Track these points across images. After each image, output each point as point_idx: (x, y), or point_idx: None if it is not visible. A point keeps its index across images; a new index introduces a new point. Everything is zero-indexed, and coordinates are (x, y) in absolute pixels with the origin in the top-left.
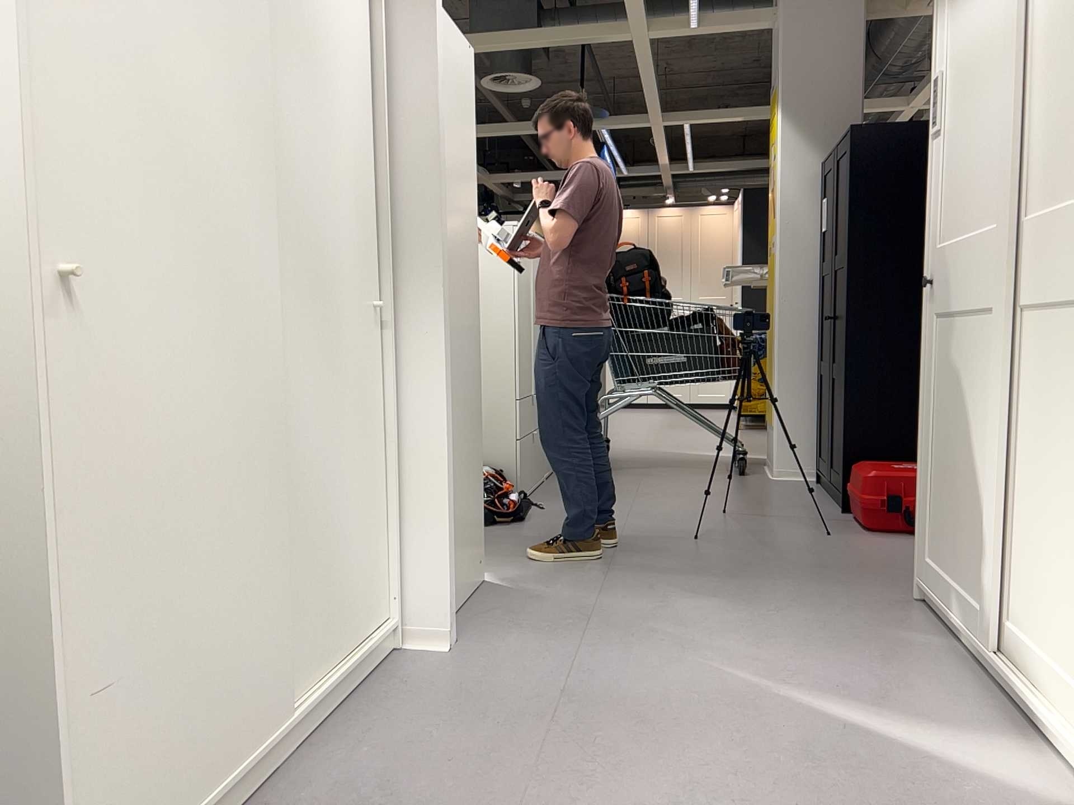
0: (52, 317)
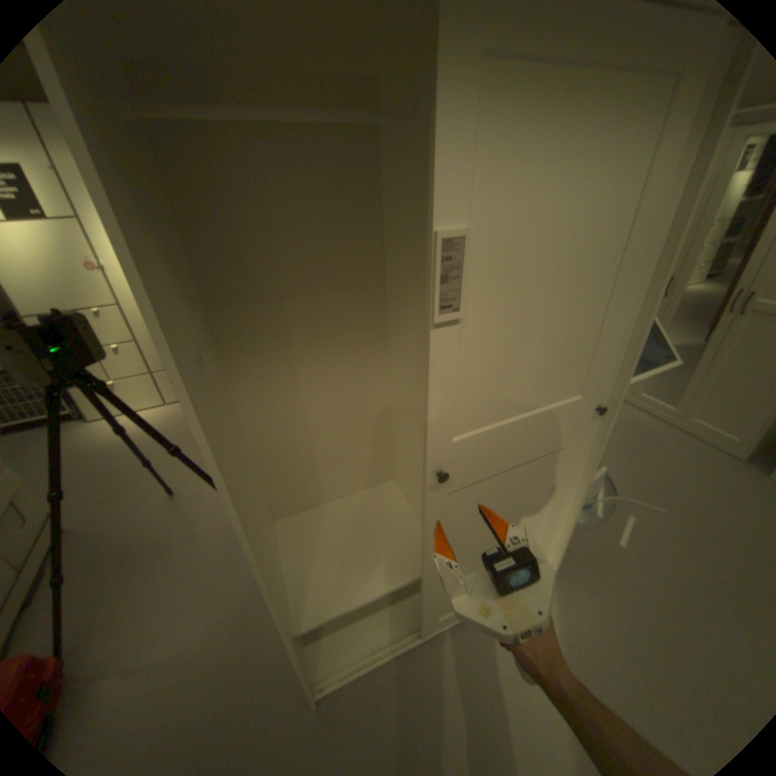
0: None
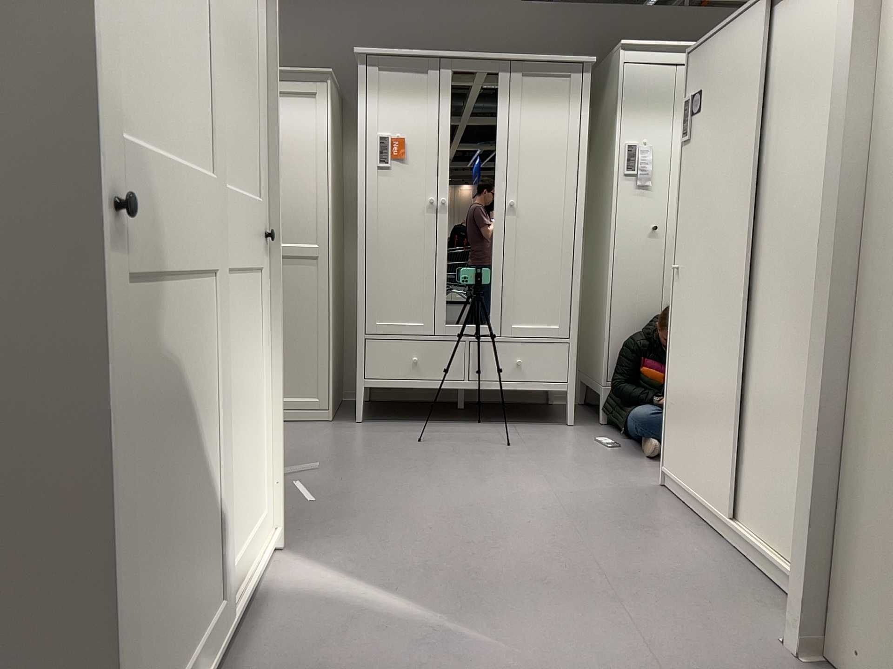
0: (675, 282)
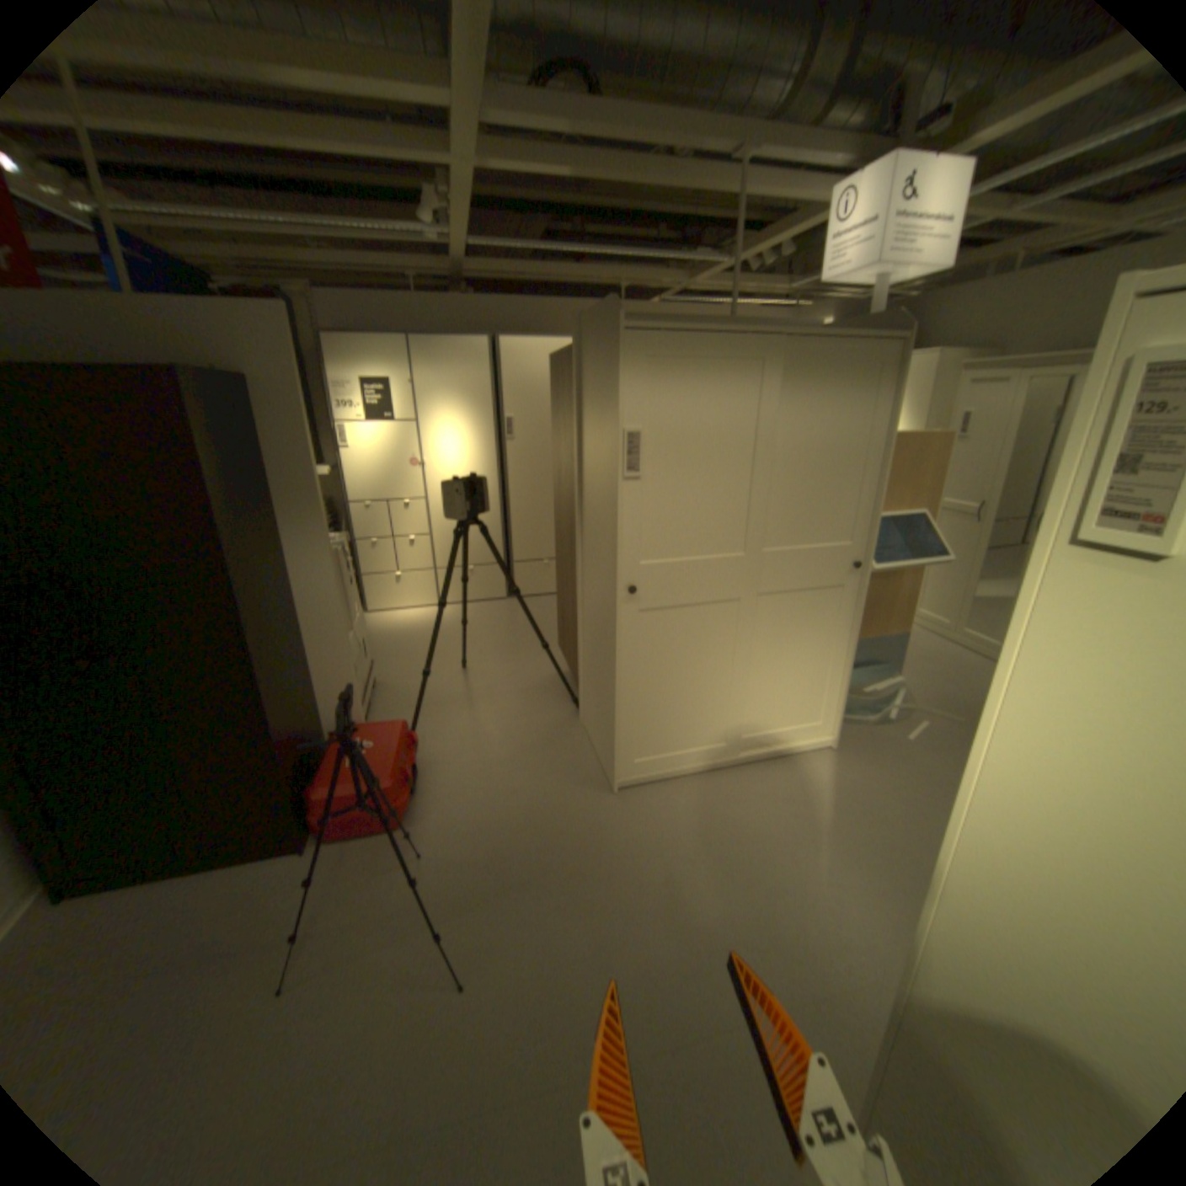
0: None
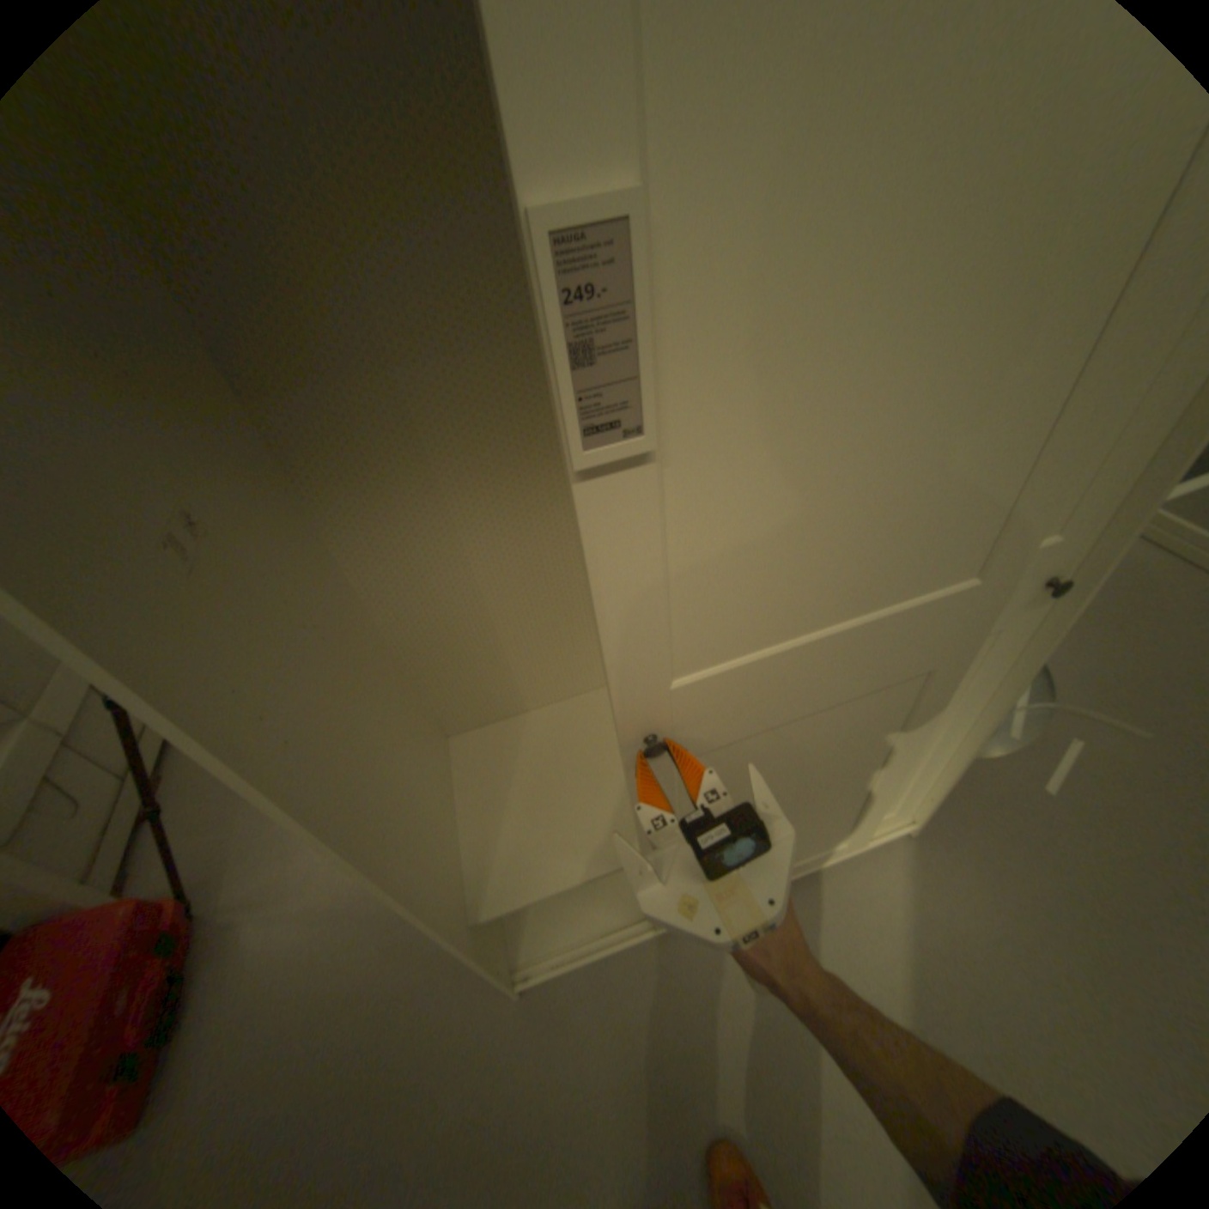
0: None
